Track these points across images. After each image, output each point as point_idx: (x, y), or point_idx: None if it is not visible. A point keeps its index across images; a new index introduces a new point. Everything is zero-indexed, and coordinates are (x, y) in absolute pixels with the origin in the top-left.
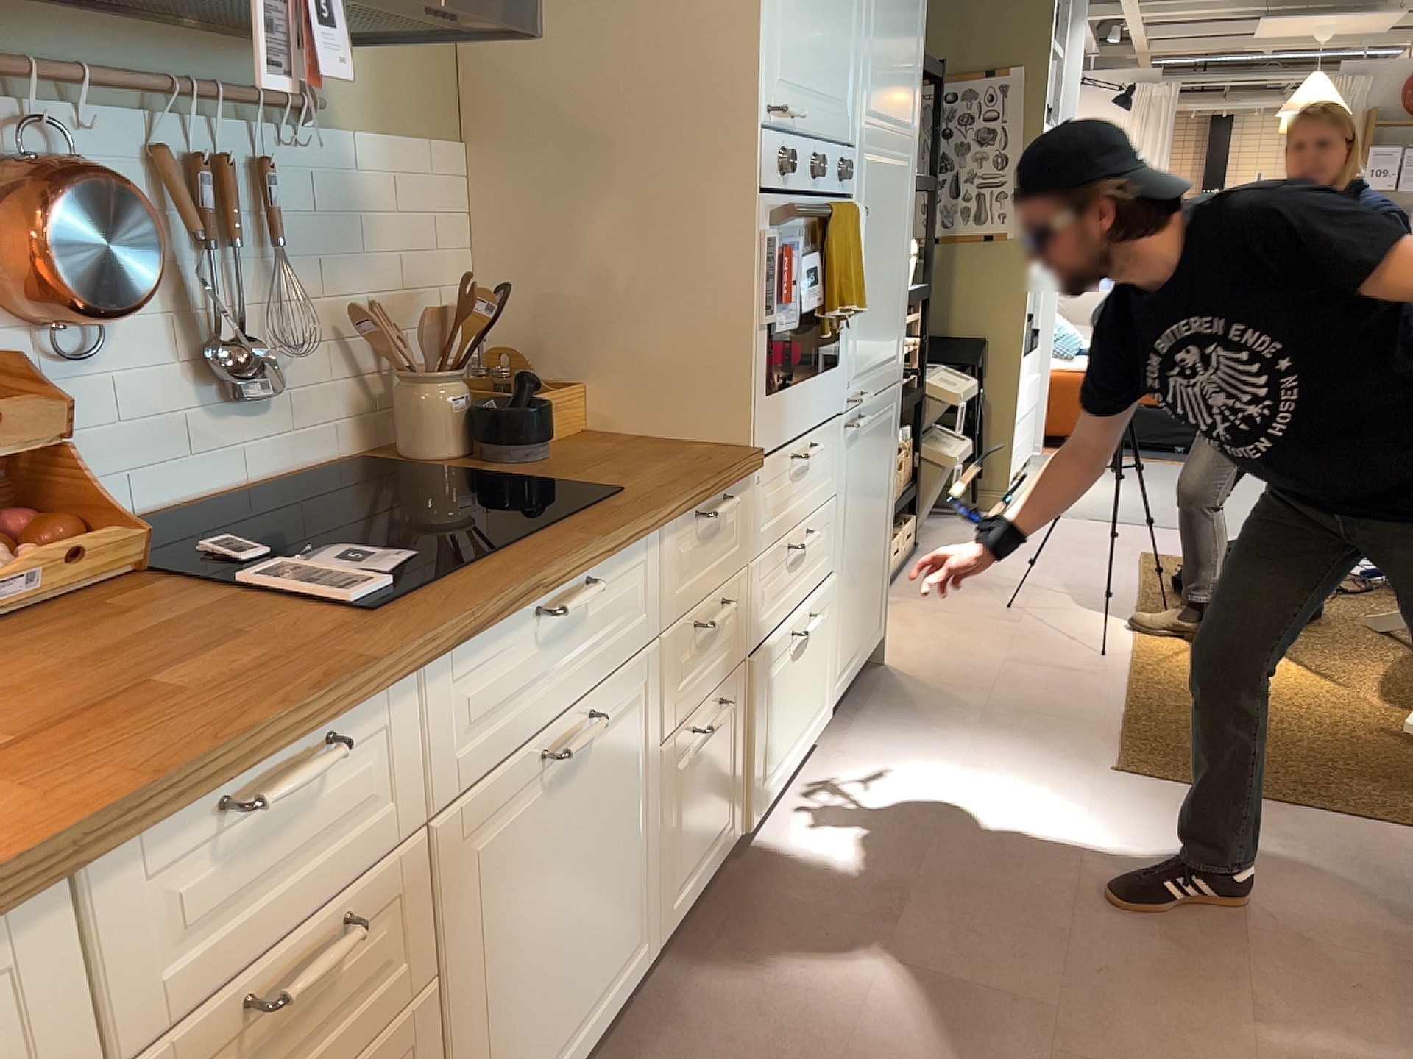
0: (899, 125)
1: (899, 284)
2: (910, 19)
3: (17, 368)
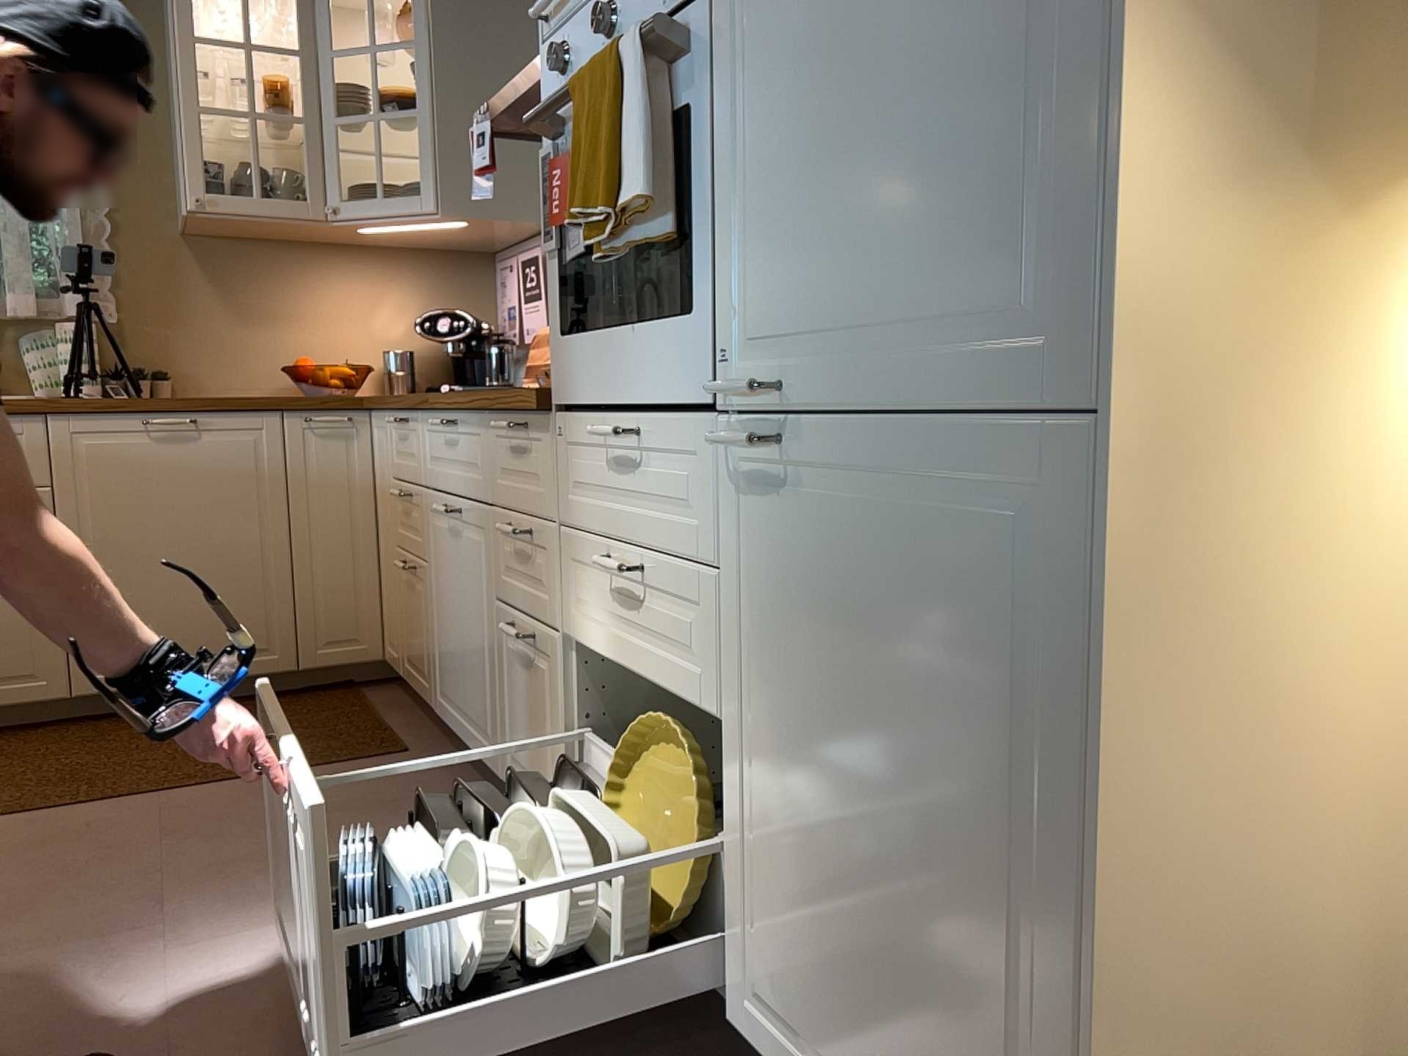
0: None
1: (1019, 54)
2: None
3: None
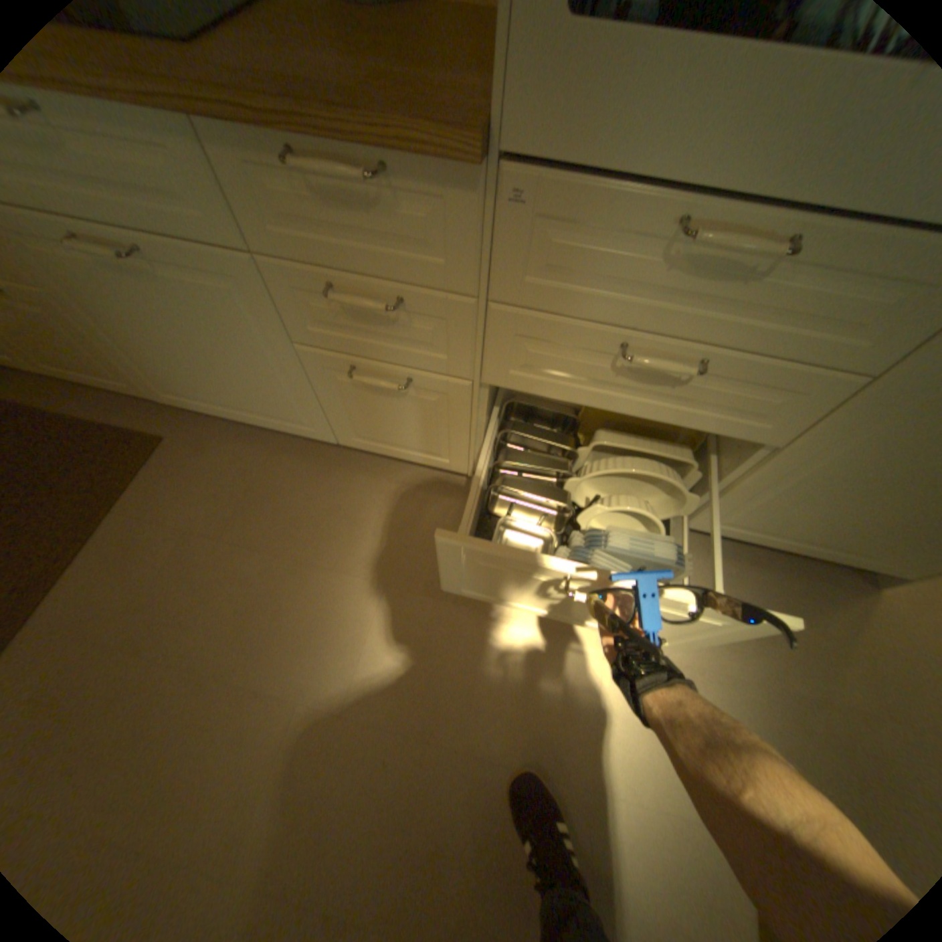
0: None
1: None
2: None
3: None
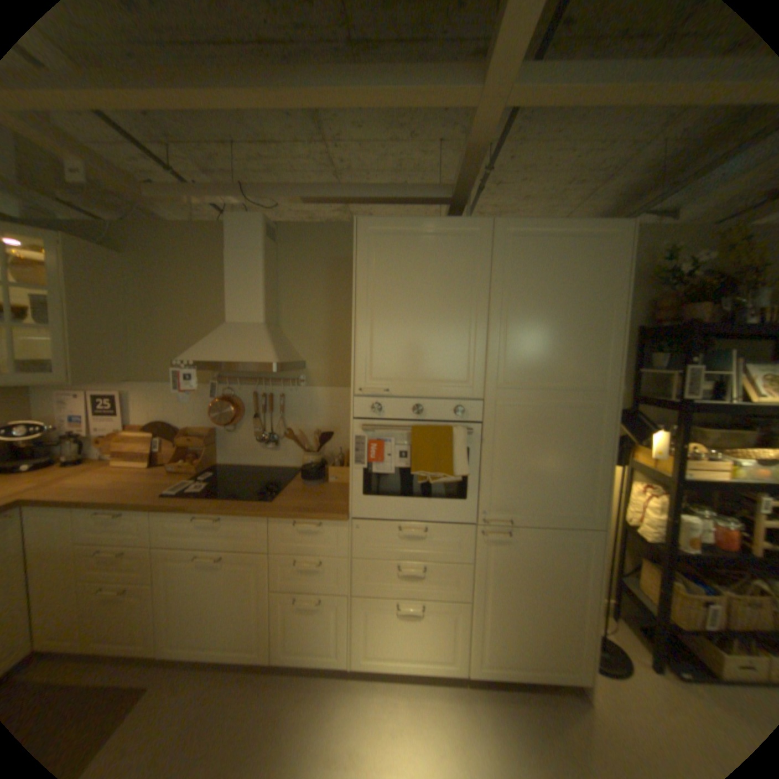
0: (569, 384)
1: (585, 472)
2: (583, 328)
3: (211, 431)
